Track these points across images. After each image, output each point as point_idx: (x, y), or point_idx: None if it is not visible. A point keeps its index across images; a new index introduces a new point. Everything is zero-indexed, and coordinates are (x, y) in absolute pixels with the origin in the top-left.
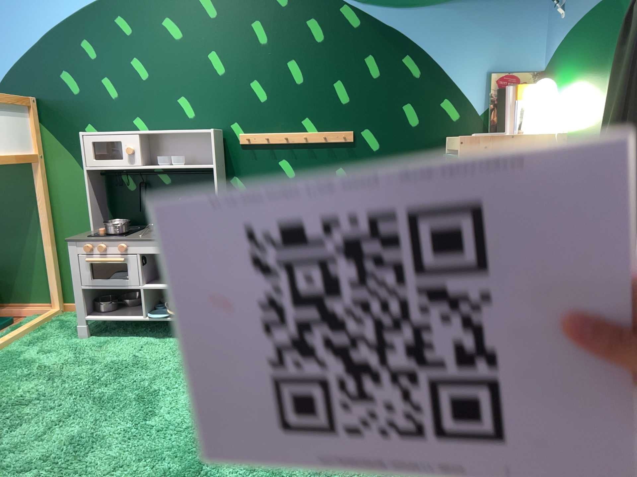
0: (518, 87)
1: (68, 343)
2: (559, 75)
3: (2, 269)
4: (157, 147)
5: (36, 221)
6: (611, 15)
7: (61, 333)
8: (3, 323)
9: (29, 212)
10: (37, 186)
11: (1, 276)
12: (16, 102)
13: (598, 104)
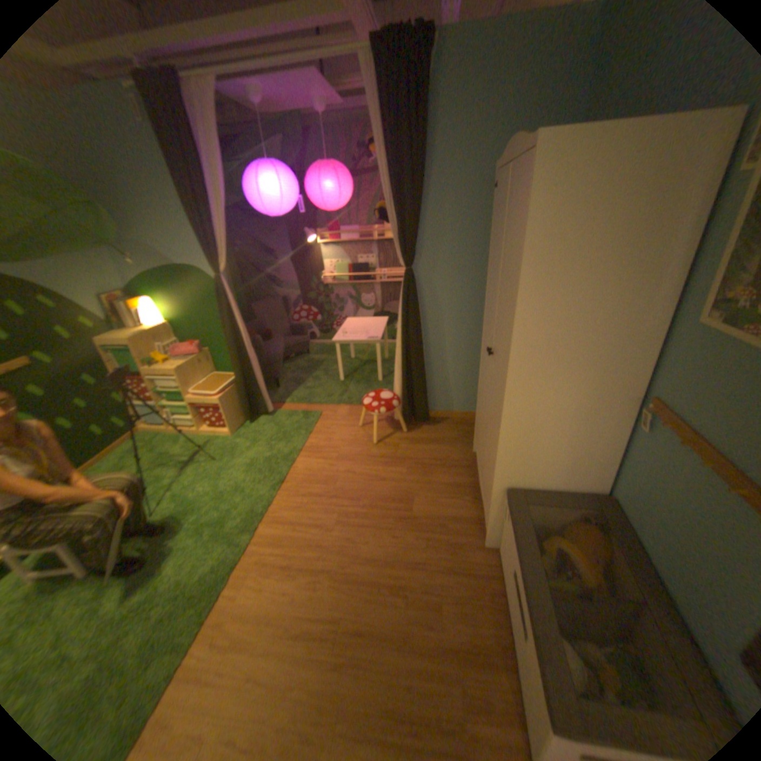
0: (120, 301)
1: None
2: (145, 294)
3: None
4: None
5: None
6: (178, 274)
7: None
8: None
9: None
10: None
11: None
12: None
13: (187, 310)
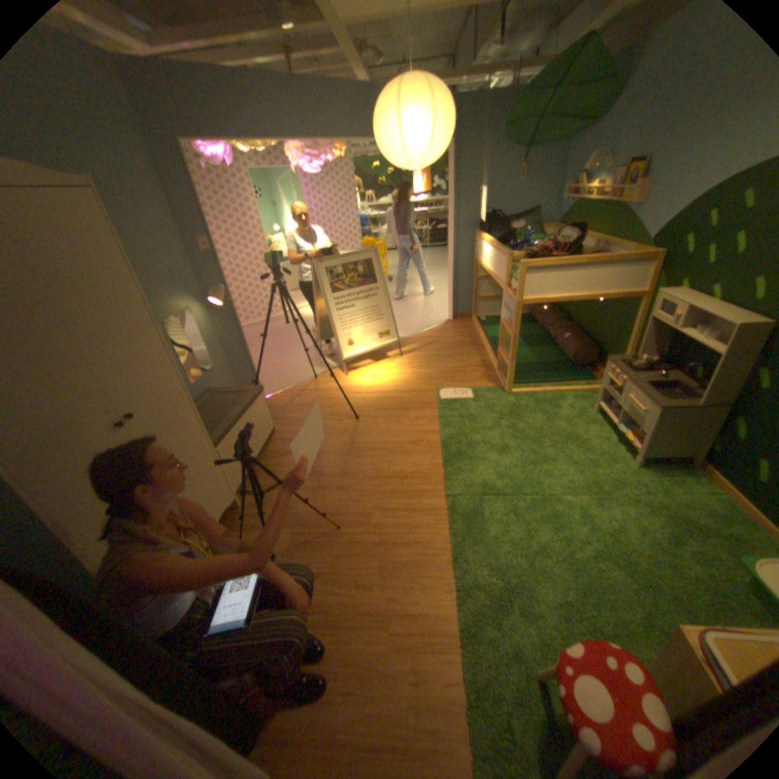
0: None
1: (585, 410)
2: None
3: (611, 350)
4: (713, 316)
5: (633, 332)
6: None
7: (594, 403)
8: (588, 379)
9: (633, 325)
10: (642, 311)
11: (610, 353)
12: (650, 253)
13: None
